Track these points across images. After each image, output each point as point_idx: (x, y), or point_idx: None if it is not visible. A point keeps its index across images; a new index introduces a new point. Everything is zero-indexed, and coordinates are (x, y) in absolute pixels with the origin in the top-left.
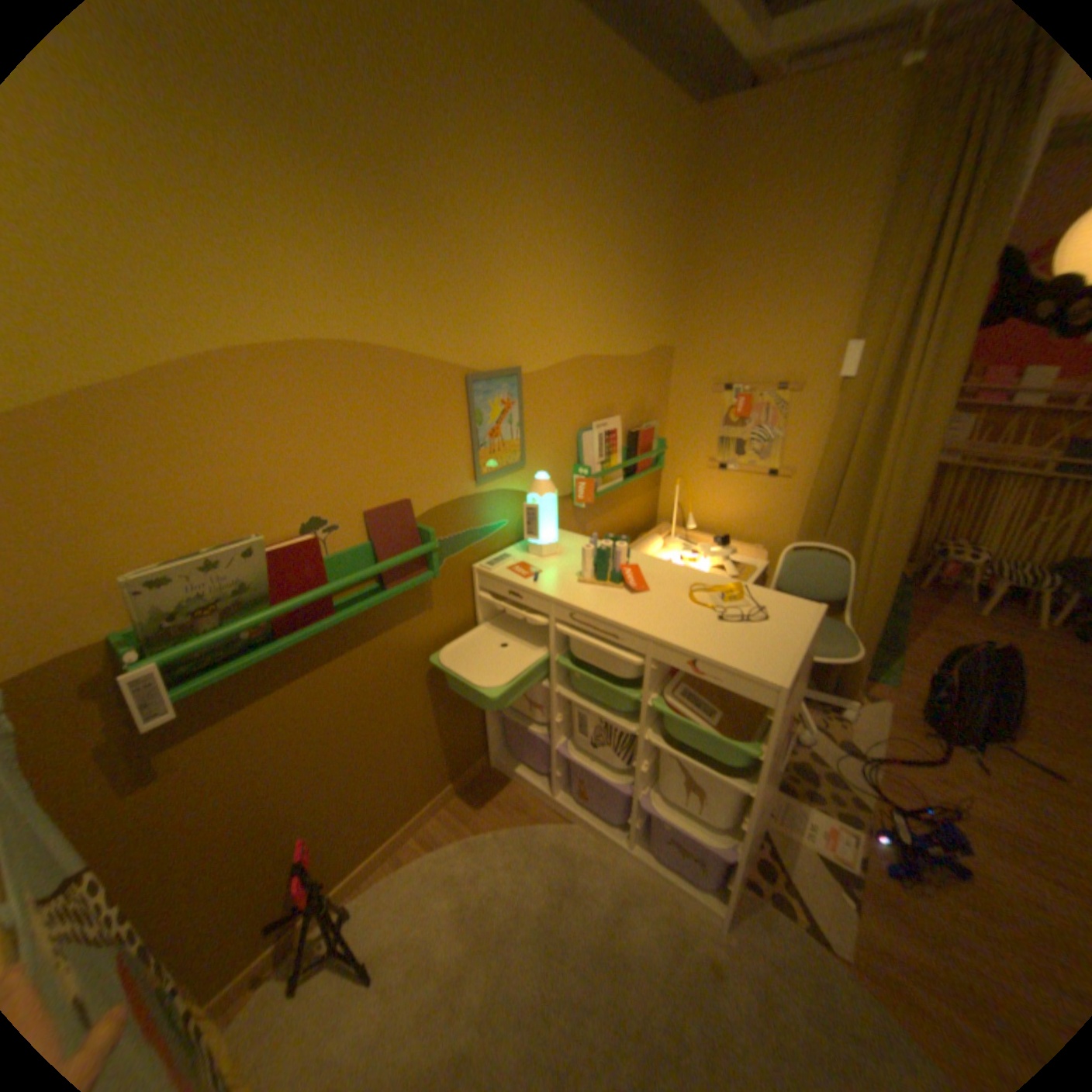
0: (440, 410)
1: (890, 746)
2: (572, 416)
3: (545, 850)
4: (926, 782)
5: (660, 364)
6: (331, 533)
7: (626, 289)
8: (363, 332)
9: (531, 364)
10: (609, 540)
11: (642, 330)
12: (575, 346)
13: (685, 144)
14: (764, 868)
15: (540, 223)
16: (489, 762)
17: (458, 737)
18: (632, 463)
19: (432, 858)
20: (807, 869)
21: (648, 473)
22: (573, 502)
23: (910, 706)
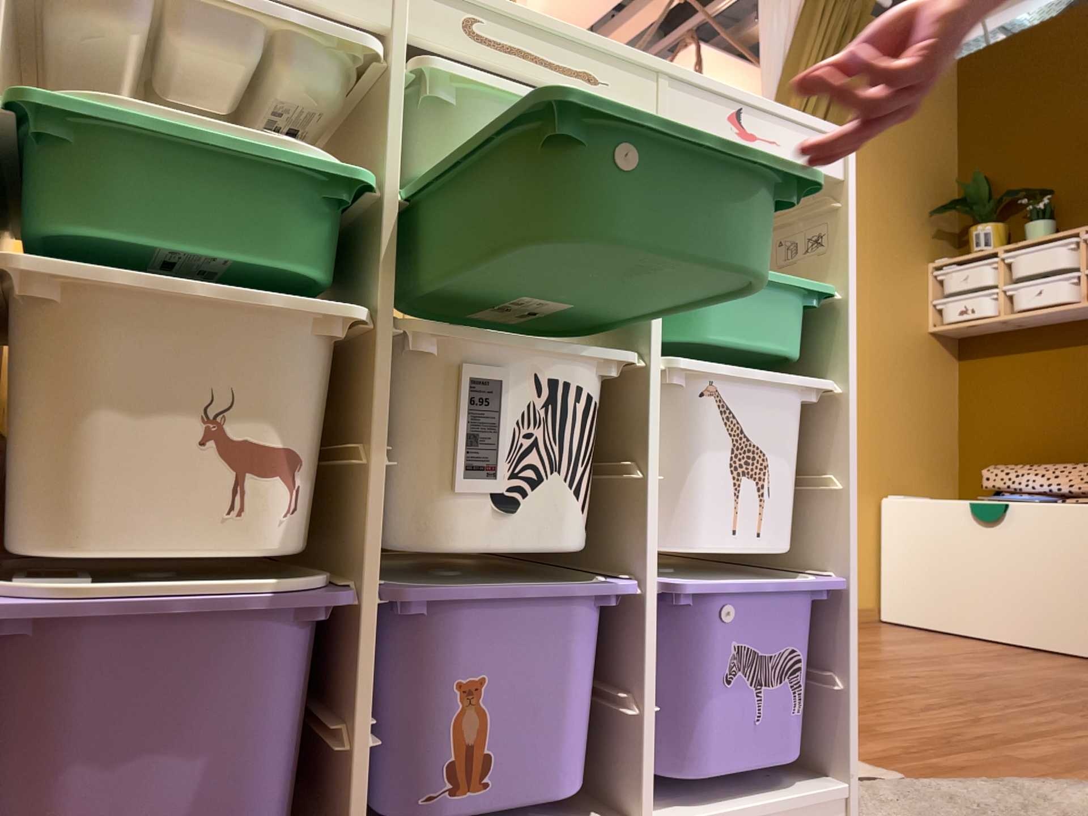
0: None
1: None
2: None
3: None
4: None
5: None
6: None
7: None
8: None
9: None
10: None
11: None
12: None
13: None
14: None
15: None
16: None
17: None
18: None
19: None
20: None
21: None
22: None
23: None
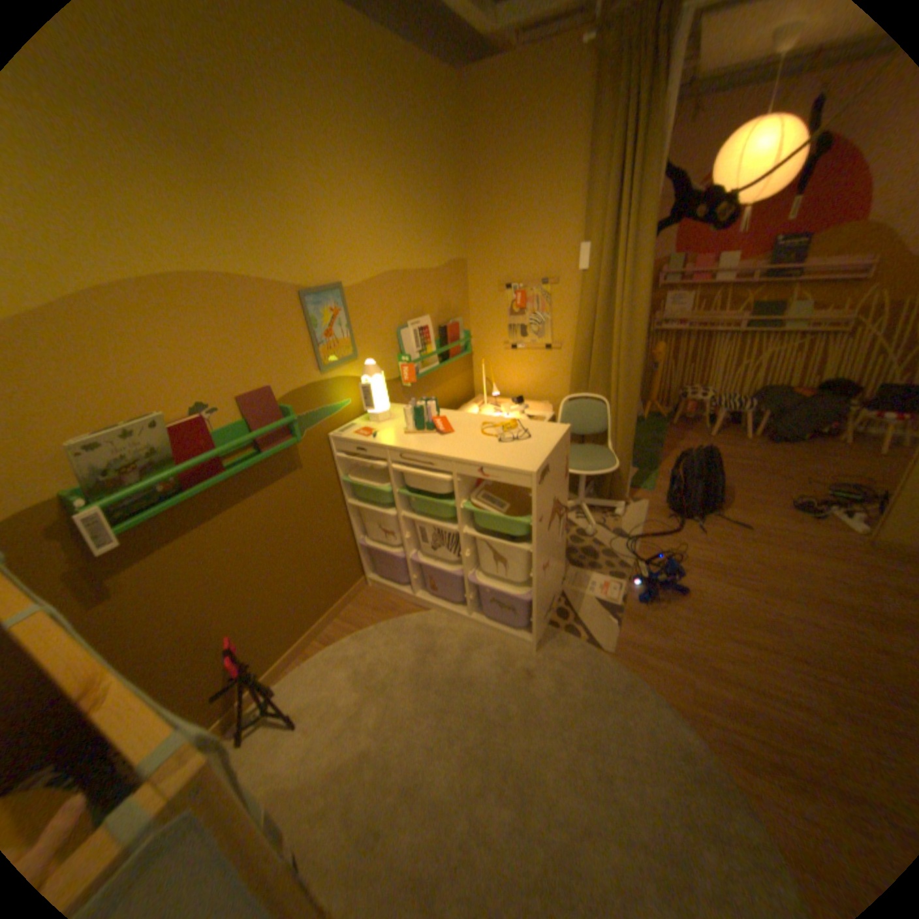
0: (282, 319)
1: (644, 527)
2: (390, 318)
3: (411, 629)
4: (666, 544)
5: (456, 274)
6: (211, 414)
7: (418, 218)
8: (211, 265)
9: (349, 280)
10: (422, 402)
11: (436, 249)
12: (382, 264)
13: (448, 103)
14: (560, 612)
15: (338, 173)
16: (366, 583)
17: (338, 565)
18: (443, 350)
19: (330, 650)
20: (587, 608)
21: (458, 358)
22: (401, 383)
23: (659, 500)
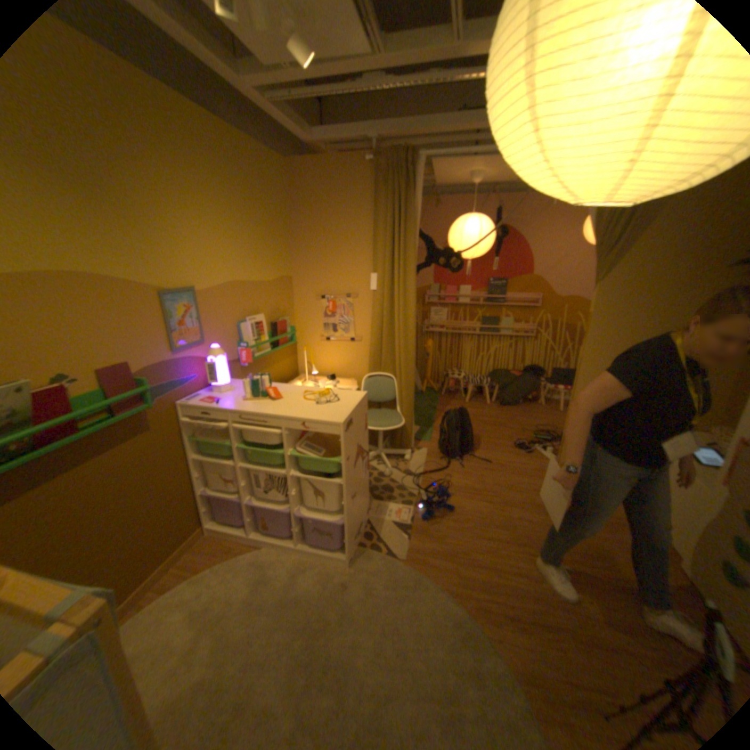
0: (144, 311)
1: (425, 467)
2: (233, 314)
3: (244, 566)
4: (439, 478)
5: (285, 286)
6: (73, 383)
7: (256, 247)
8: (88, 268)
9: (201, 286)
10: (258, 376)
11: (270, 268)
12: (228, 276)
13: (280, 176)
14: (367, 535)
15: (197, 213)
16: (203, 534)
17: (178, 517)
18: (275, 340)
19: (166, 596)
20: (386, 529)
21: (287, 346)
22: (240, 363)
23: (434, 448)
